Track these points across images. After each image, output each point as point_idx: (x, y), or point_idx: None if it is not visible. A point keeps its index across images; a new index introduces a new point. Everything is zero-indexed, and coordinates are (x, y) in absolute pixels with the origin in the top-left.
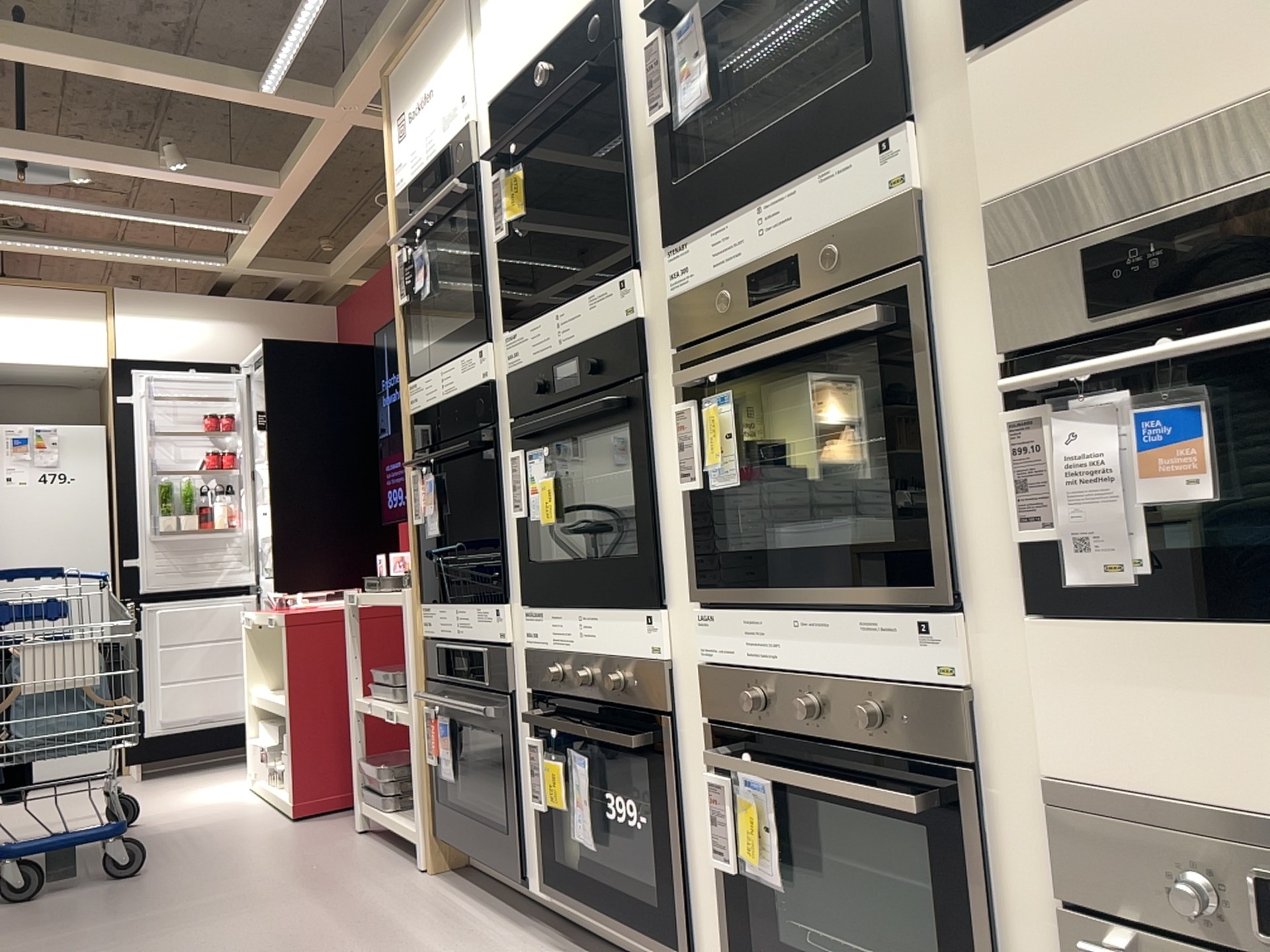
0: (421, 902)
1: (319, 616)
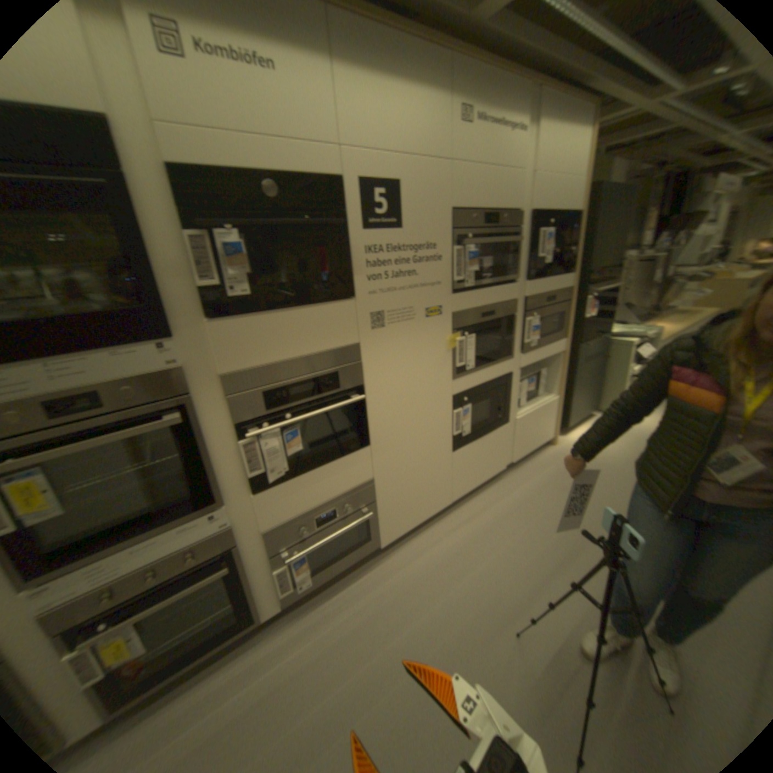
0: None
1: None
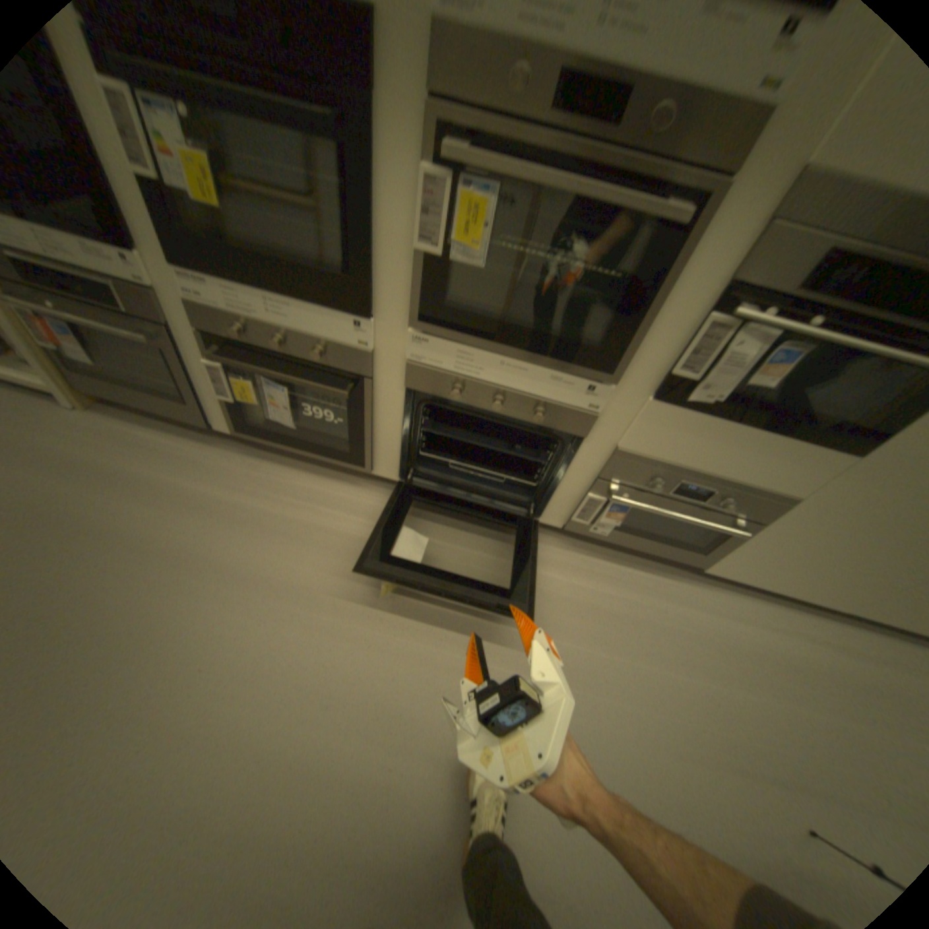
0: (106, 440)
1: None
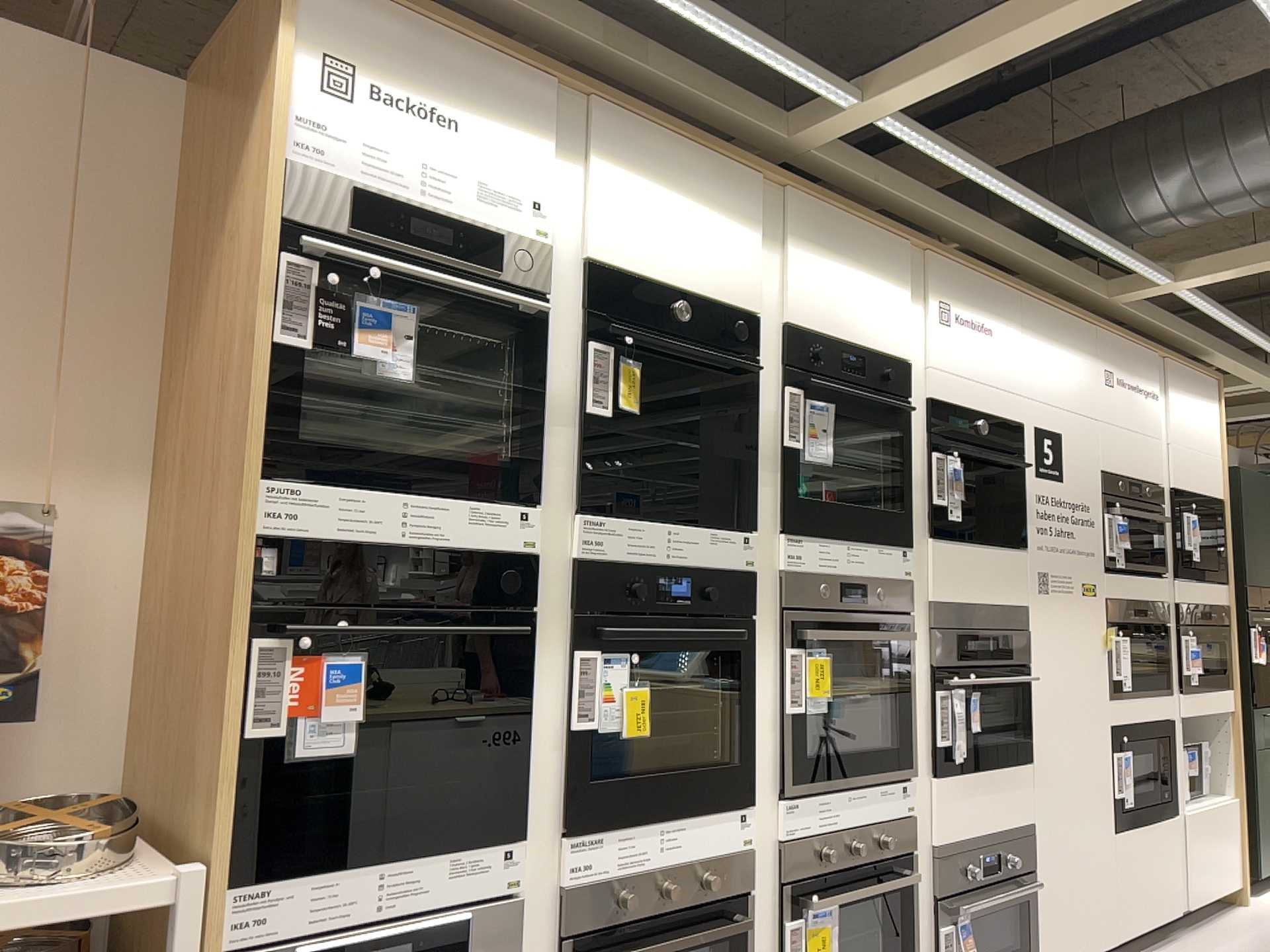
0: None
1: None
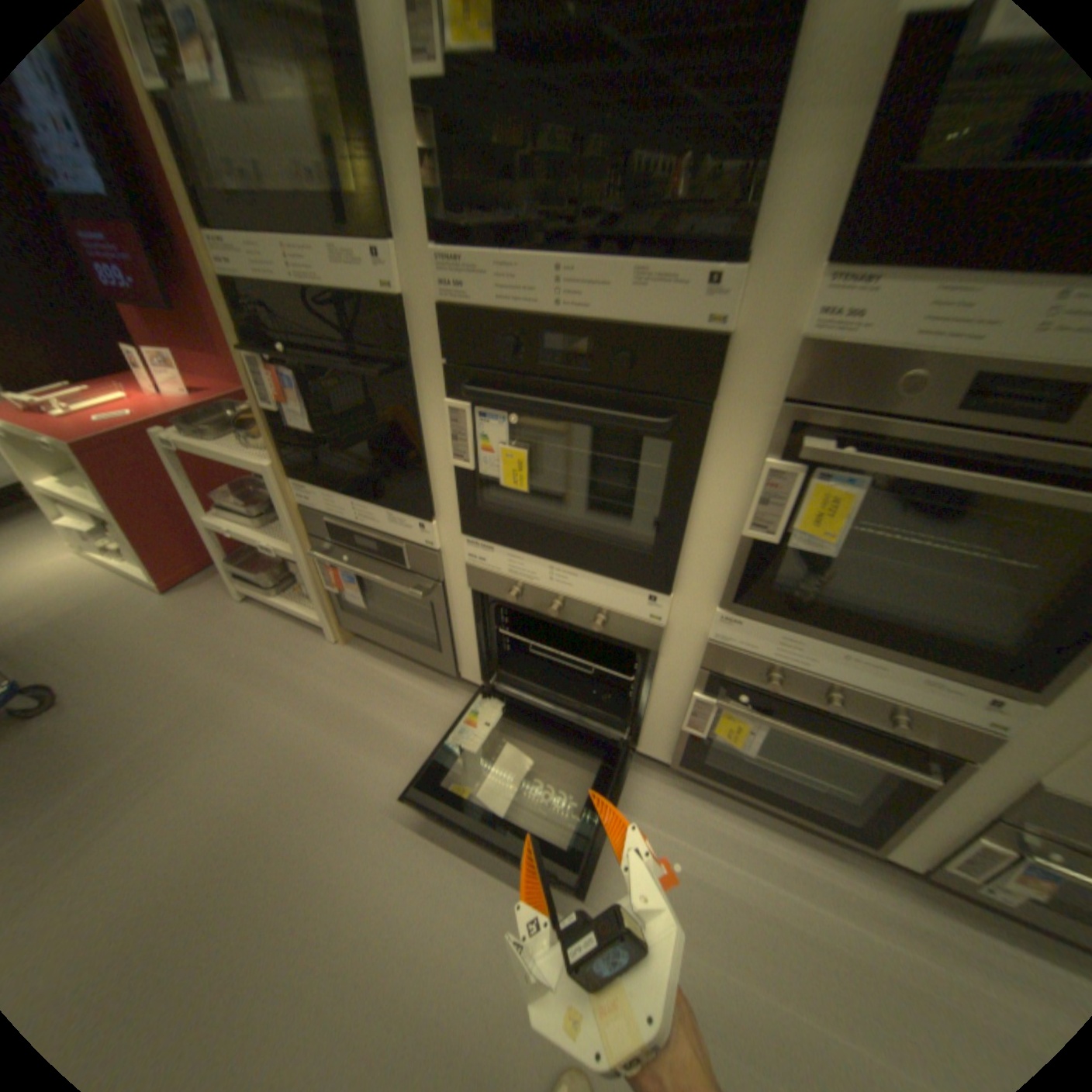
0: (361, 682)
1: (108, 438)
